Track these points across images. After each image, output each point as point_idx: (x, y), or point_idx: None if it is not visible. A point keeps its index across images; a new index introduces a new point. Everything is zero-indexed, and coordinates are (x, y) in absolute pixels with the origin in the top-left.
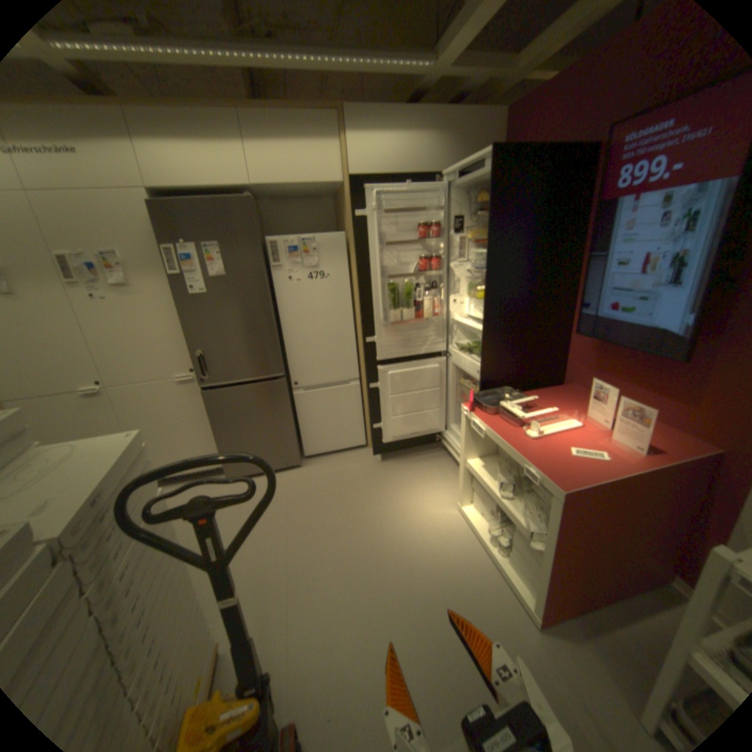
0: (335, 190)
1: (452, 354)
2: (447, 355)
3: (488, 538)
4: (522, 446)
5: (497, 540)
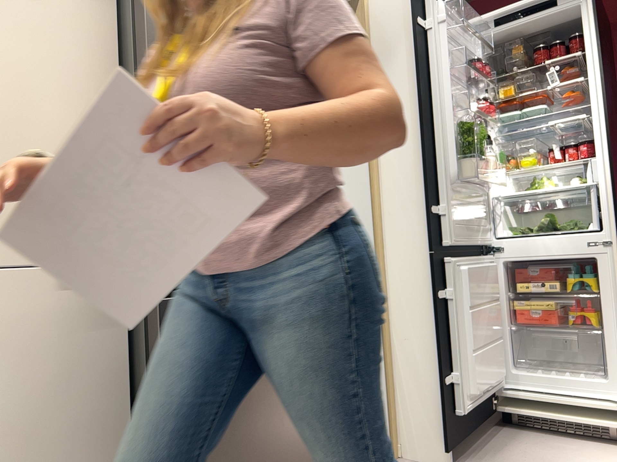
0: None
1: (506, 245)
2: (487, 253)
3: None
4: None
5: None
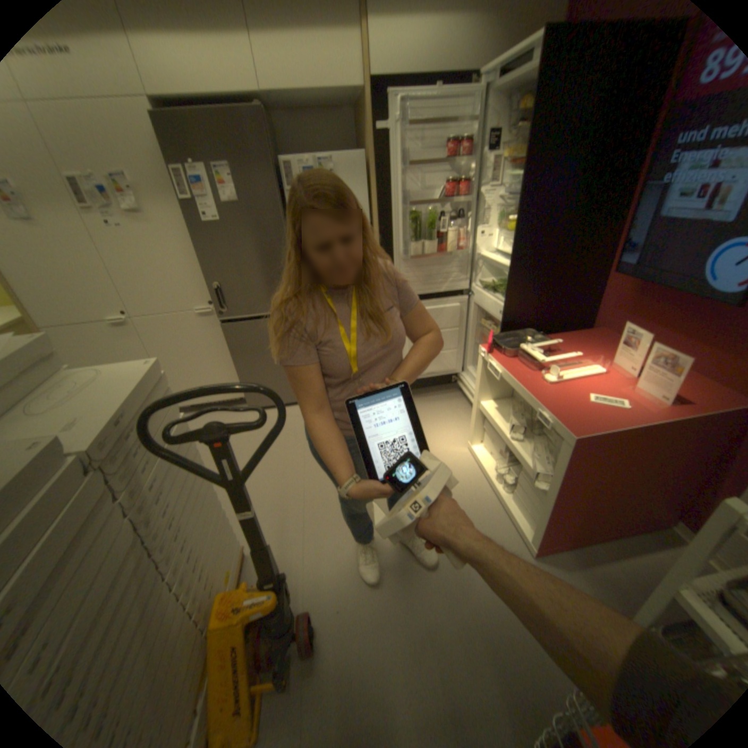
0: (356, 98)
1: (475, 292)
2: (470, 293)
3: (495, 475)
4: (538, 390)
5: (503, 477)
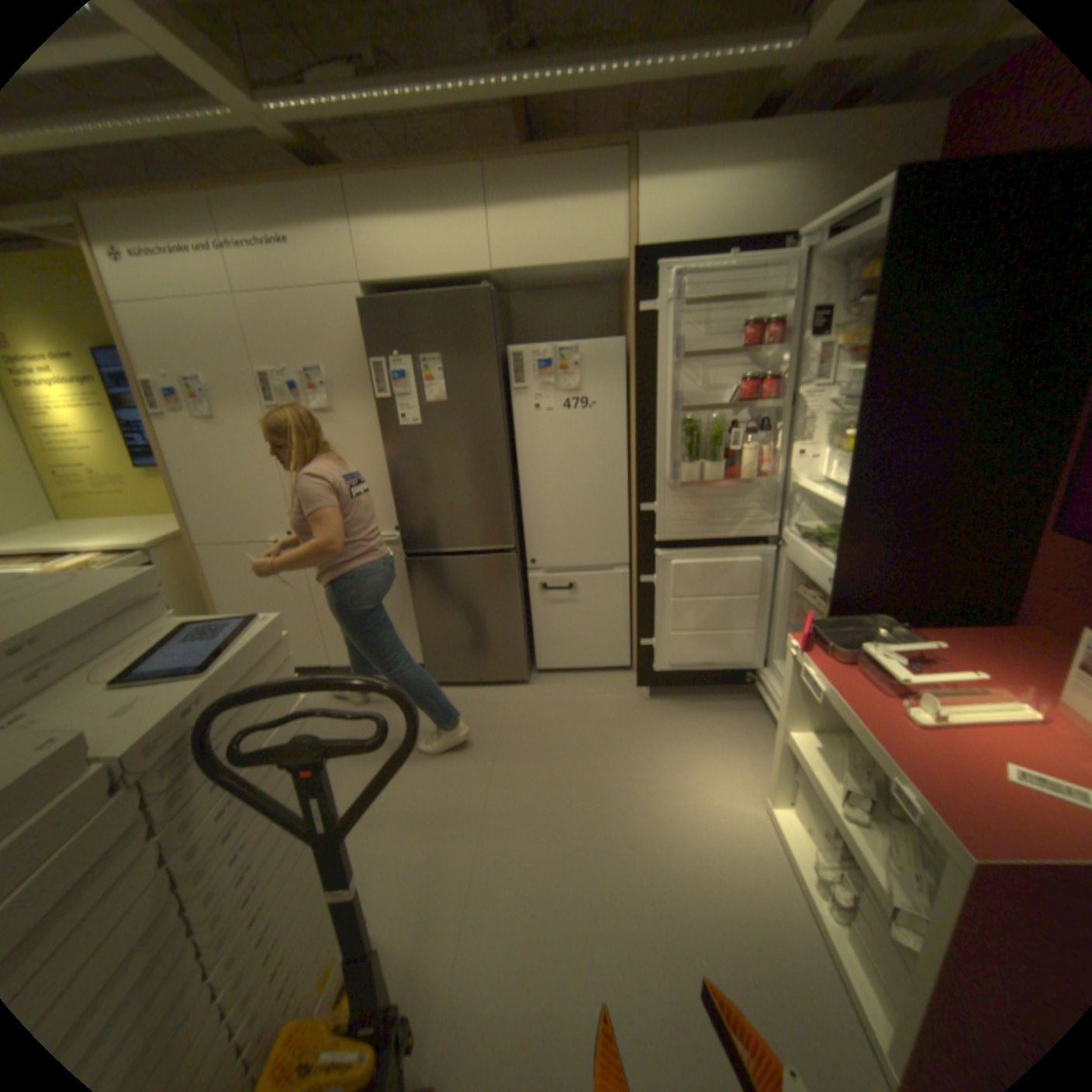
0: (619, 273)
1: (788, 542)
2: (781, 542)
3: (816, 879)
4: (897, 737)
5: (829, 891)
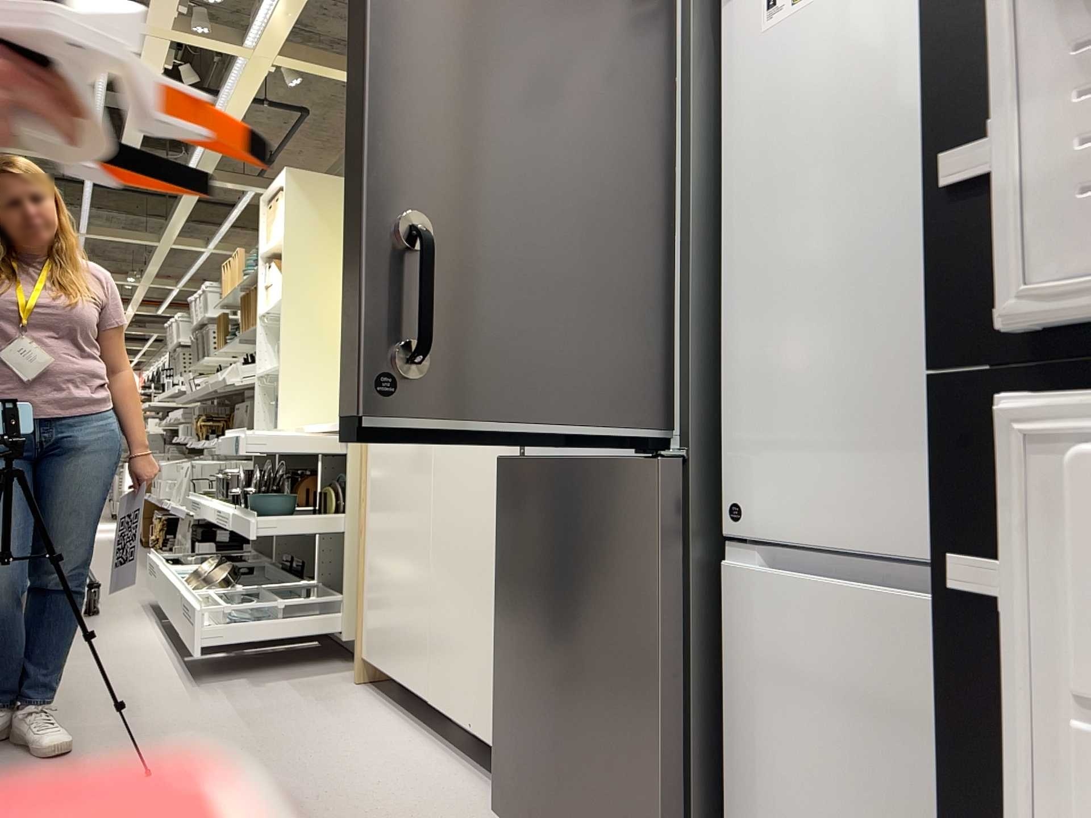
0: None
1: None
2: None
3: None
4: None
5: None
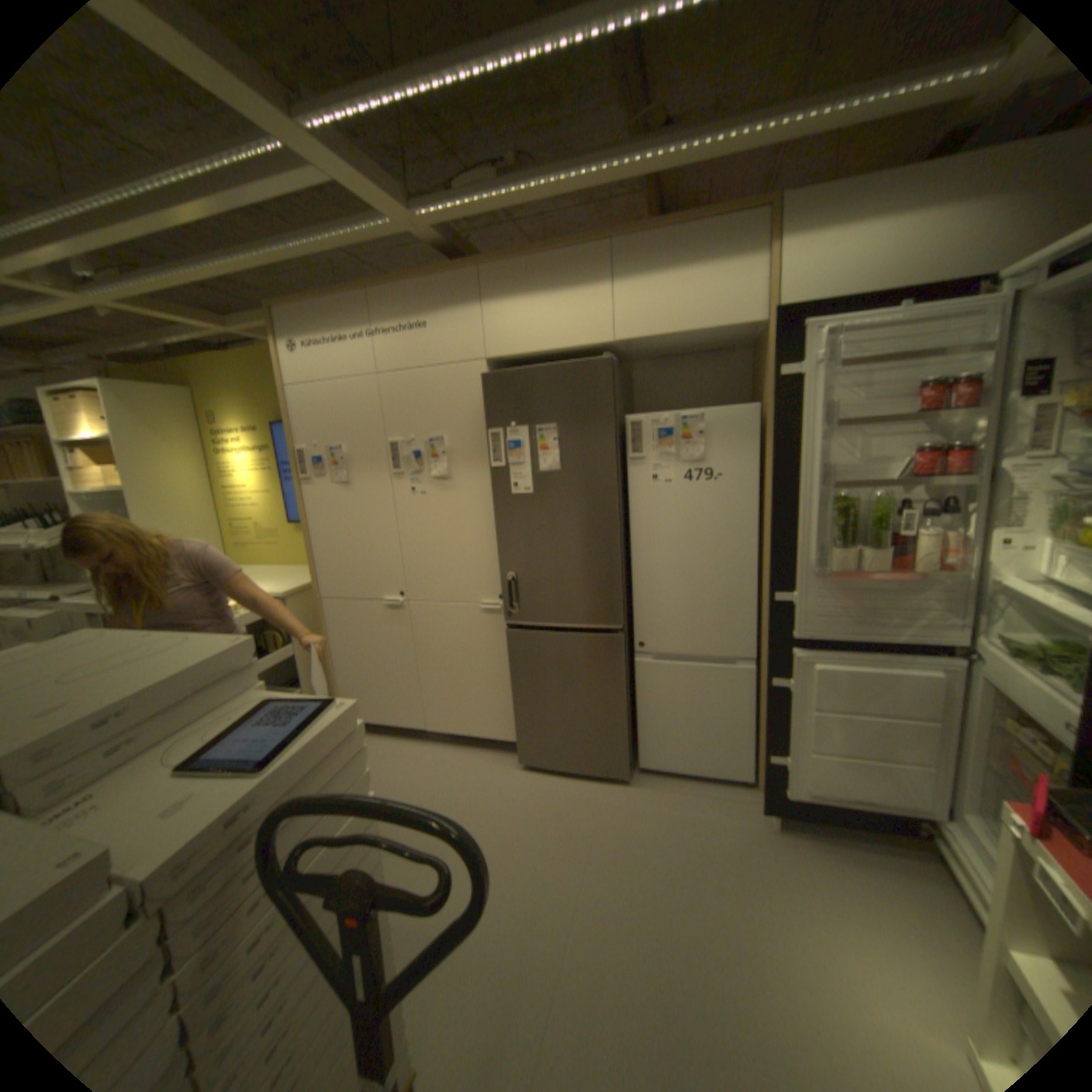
0: (755, 336)
1: (988, 658)
2: (975, 655)
3: None
4: None
5: None
